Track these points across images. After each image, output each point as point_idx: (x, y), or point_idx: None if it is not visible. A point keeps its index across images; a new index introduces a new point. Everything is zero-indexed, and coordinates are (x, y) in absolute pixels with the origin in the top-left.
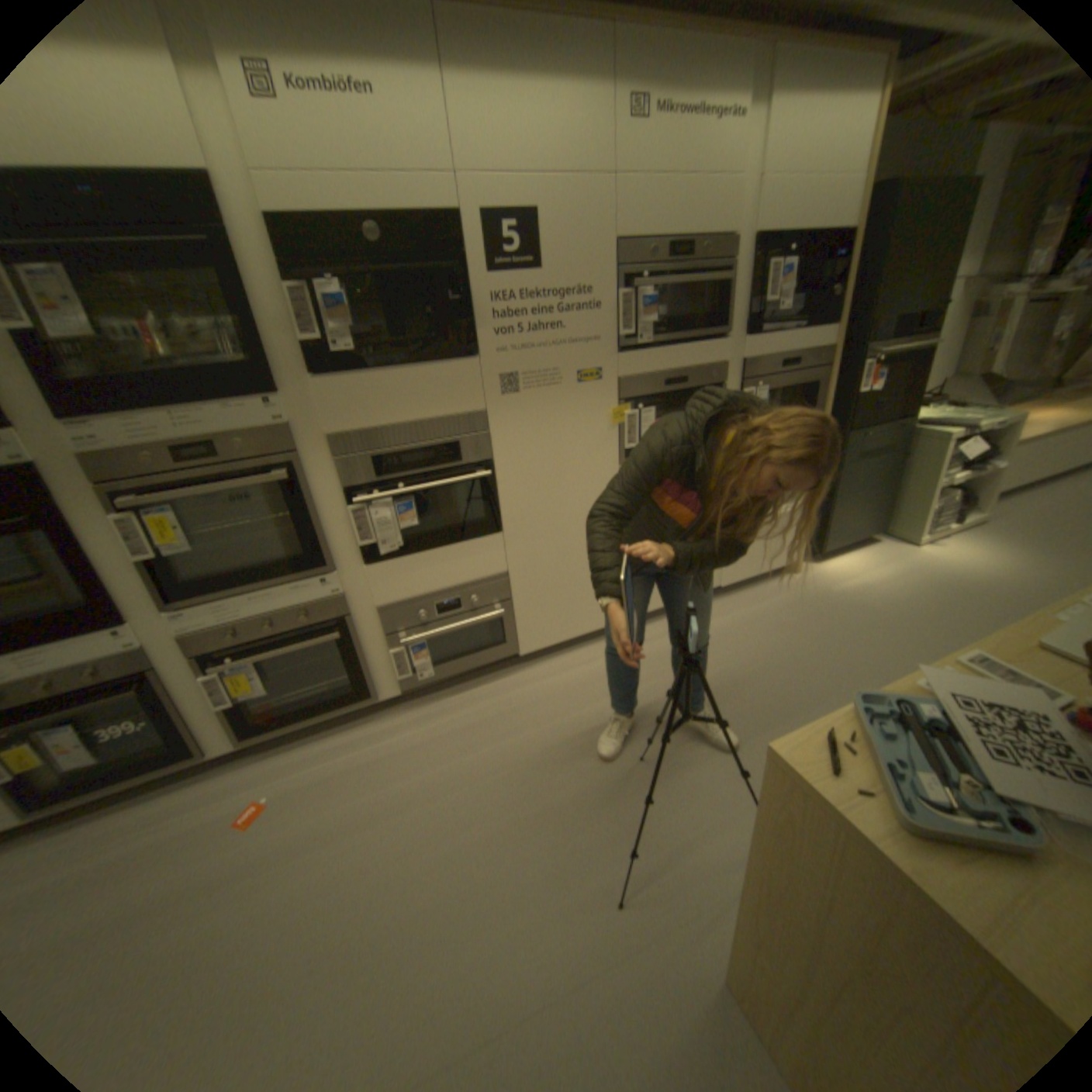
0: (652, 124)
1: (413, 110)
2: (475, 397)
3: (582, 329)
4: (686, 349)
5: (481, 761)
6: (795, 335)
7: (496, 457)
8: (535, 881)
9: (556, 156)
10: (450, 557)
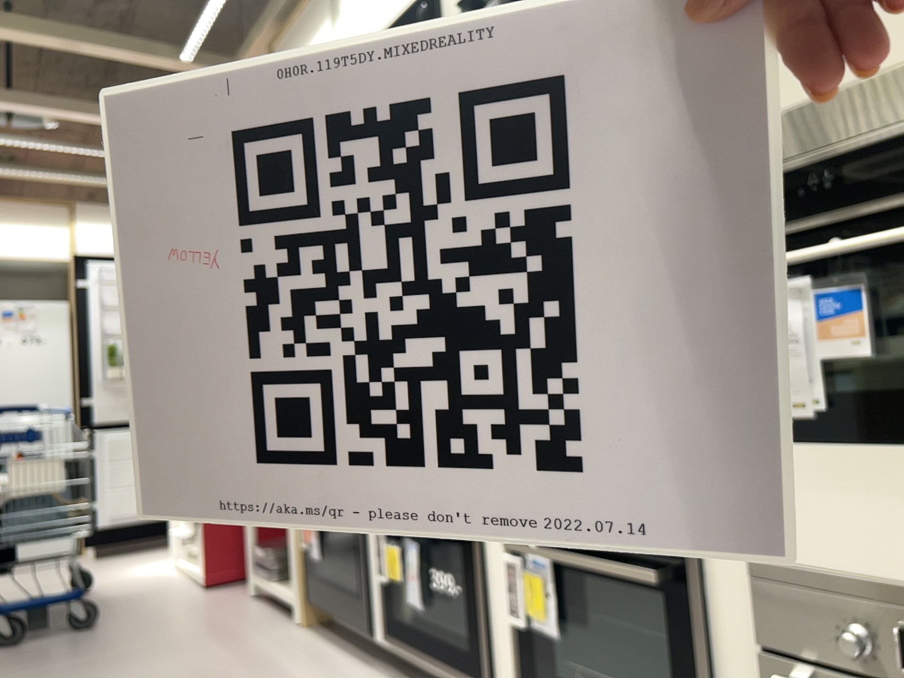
0: None
1: None
2: None
3: None
4: None
5: None
6: None
7: None
8: None
9: None
10: None
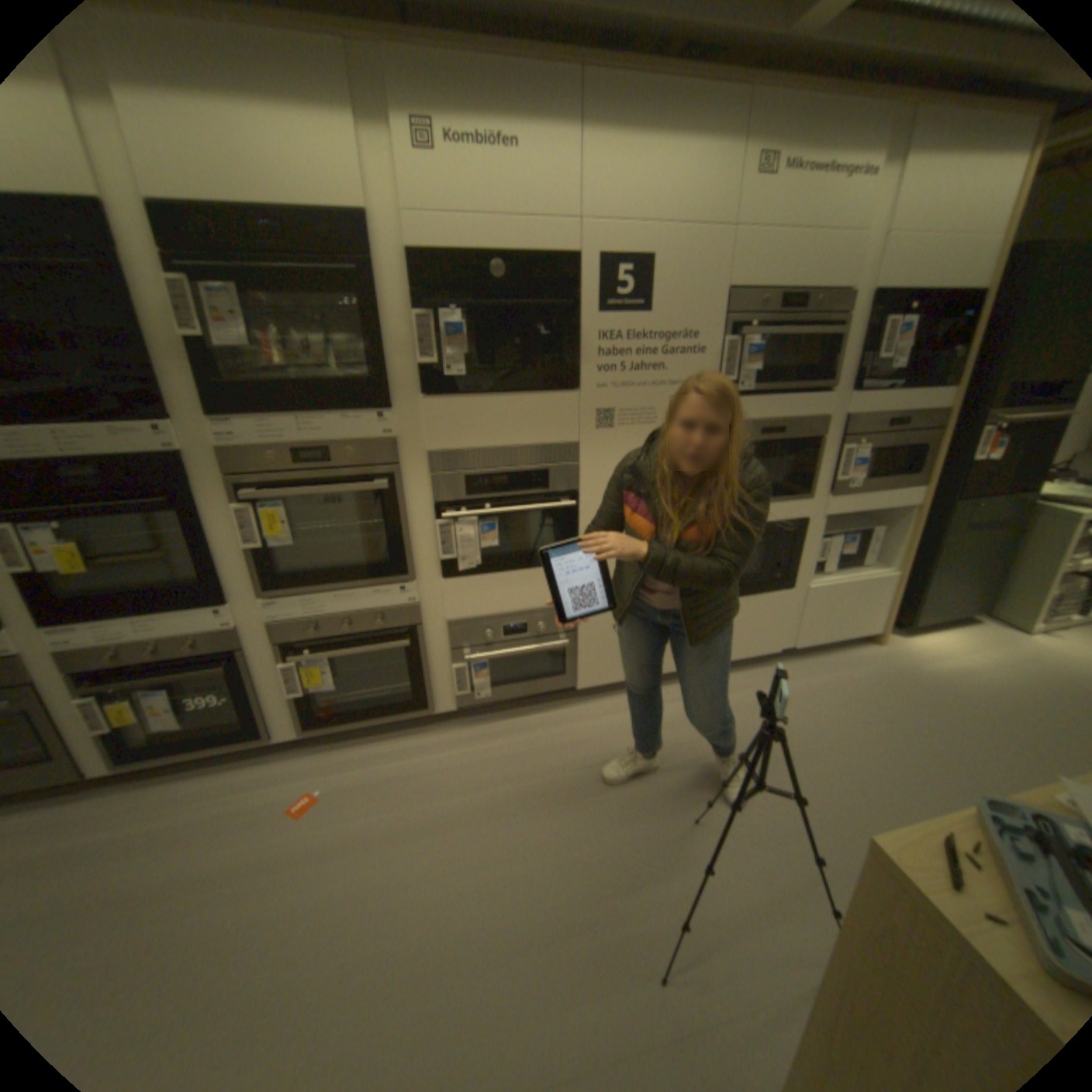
0: (778, 179)
1: (551, 162)
2: (569, 428)
3: (683, 371)
4: (788, 399)
5: (528, 793)
6: (908, 394)
7: (581, 488)
8: (574, 933)
9: (680, 207)
10: (523, 581)
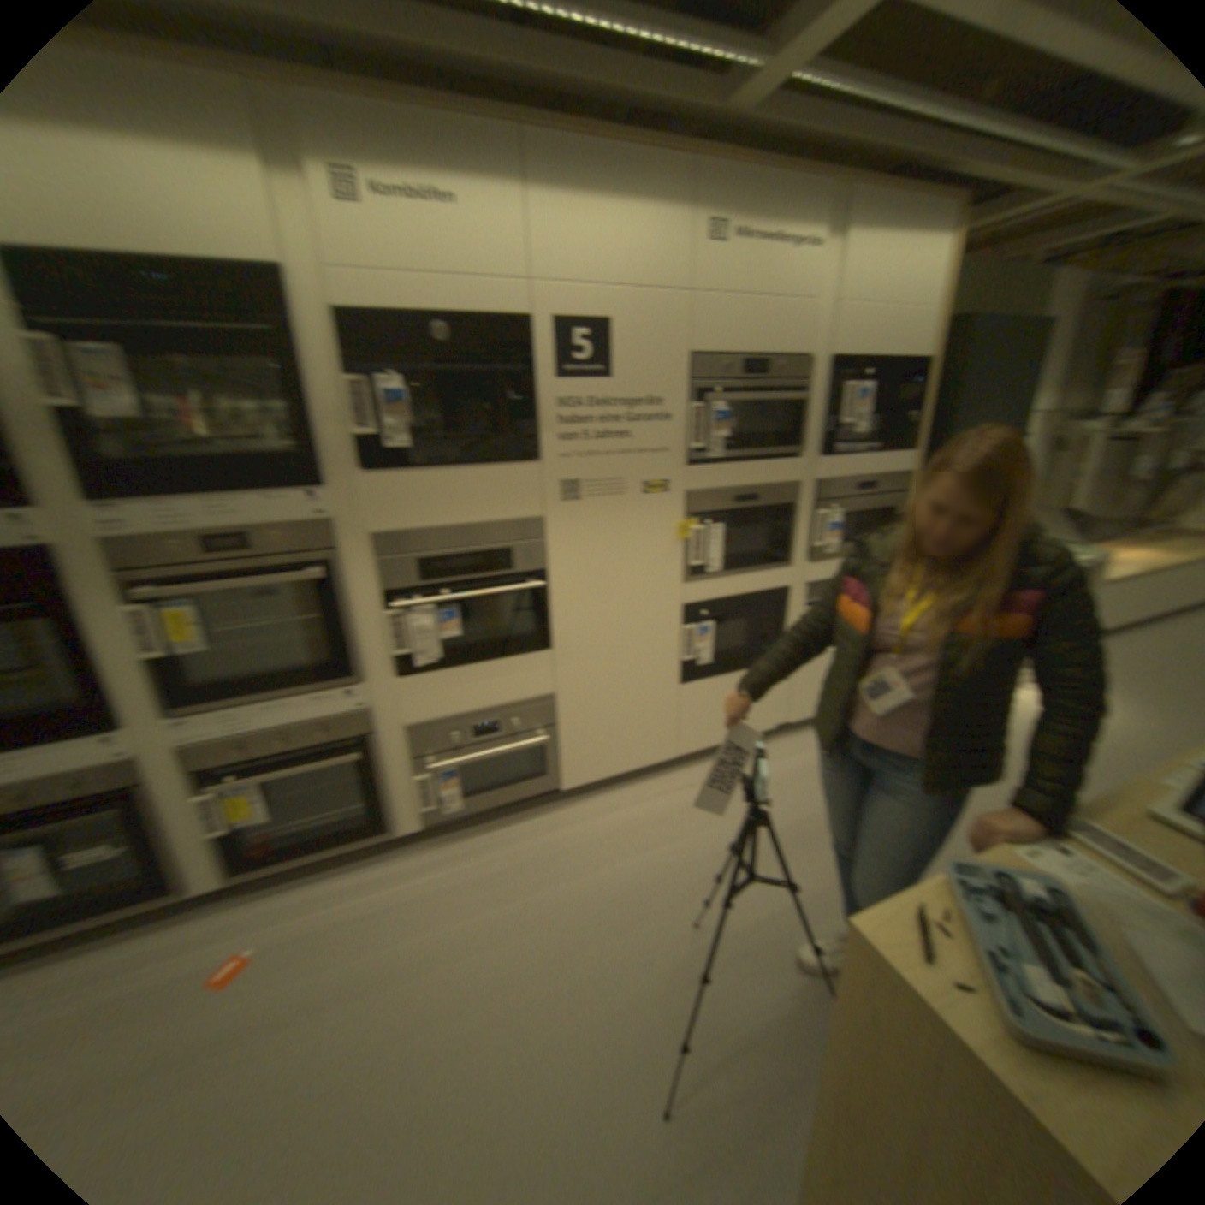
0: (728, 247)
1: (489, 219)
2: (530, 501)
3: (647, 439)
4: (756, 465)
5: (506, 918)
6: (870, 458)
7: (548, 566)
8: (562, 1077)
9: (631, 270)
10: (488, 674)
